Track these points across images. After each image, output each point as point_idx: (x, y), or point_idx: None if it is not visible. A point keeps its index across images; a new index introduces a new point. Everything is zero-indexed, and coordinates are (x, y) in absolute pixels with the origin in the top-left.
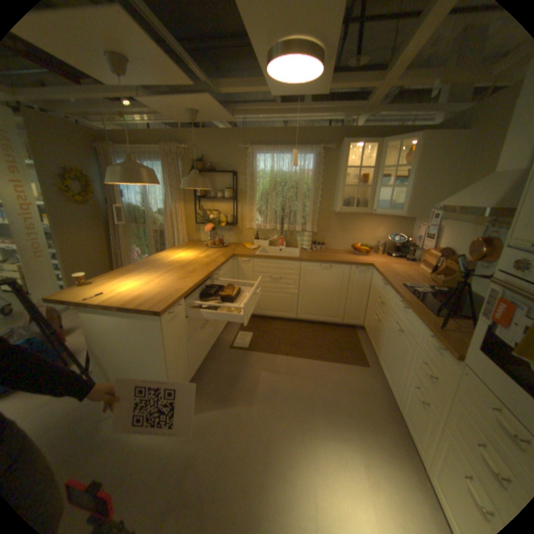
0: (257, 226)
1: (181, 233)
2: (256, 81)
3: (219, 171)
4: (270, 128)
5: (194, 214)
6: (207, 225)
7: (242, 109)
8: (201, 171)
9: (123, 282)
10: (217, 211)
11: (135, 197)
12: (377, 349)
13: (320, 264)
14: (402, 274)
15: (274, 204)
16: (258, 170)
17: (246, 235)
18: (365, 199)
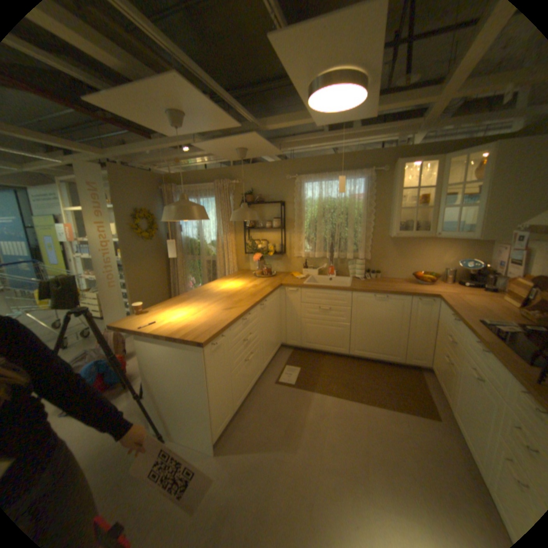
0: (305, 255)
1: (231, 263)
2: (301, 114)
3: (267, 202)
4: (318, 156)
5: (244, 245)
6: (255, 254)
7: (289, 142)
8: (250, 204)
9: (174, 312)
10: (265, 241)
11: (192, 230)
12: (451, 400)
13: (374, 295)
14: (479, 308)
15: (322, 231)
16: (305, 199)
17: (294, 263)
18: (426, 221)
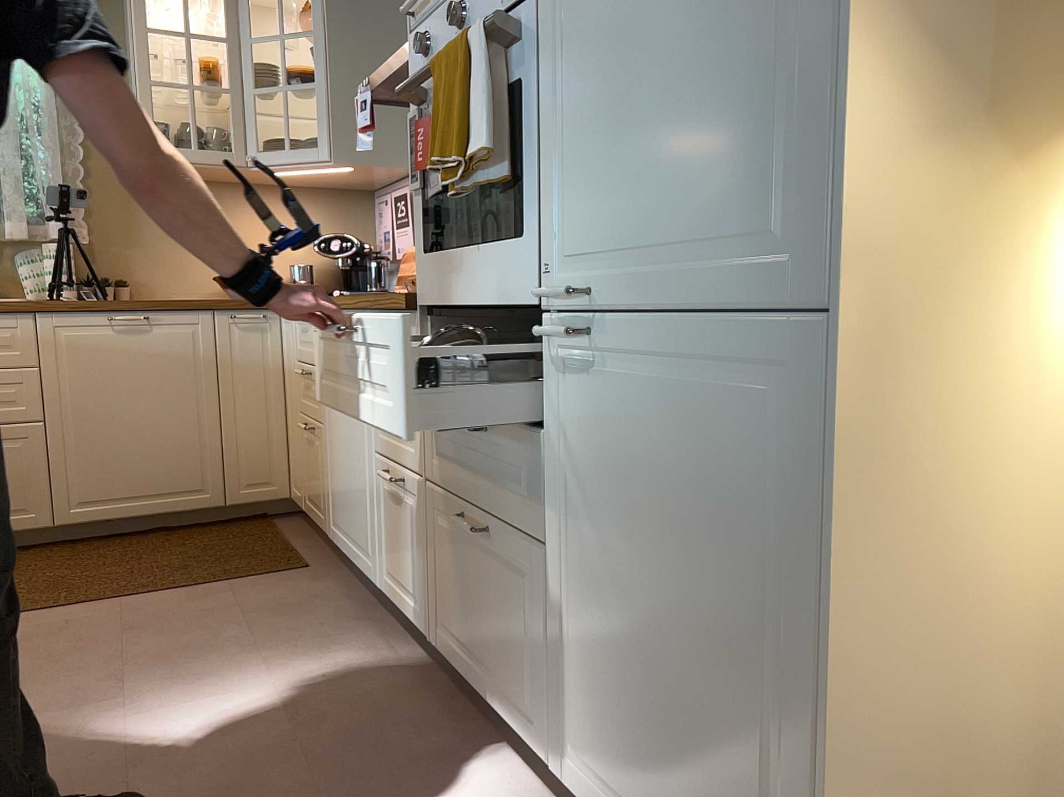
0: None
1: None
2: None
3: None
4: None
5: None
6: None
7: None
8: None
9: None
10: None
11: None
12: (322, 510)
13: (110, 317)
14: None
15: None
16: None
17: None
18: (222, 129)
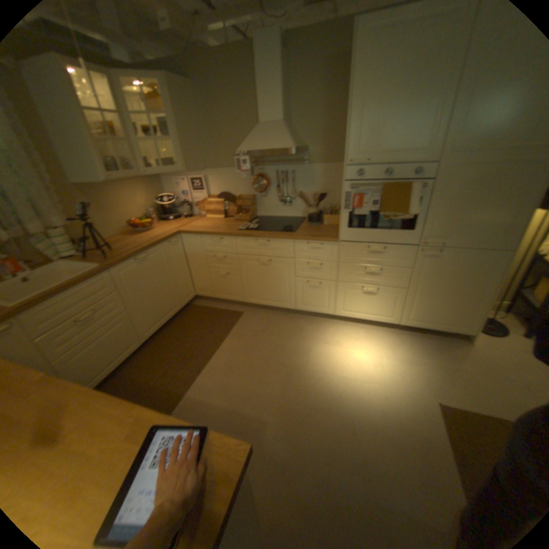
0: None
1: None
2: None
3: None
4: None
5: None
6: None
7: None
8: None
9: None
10: None
11: None
12: (238, 295)
13: (136, 258)
14: (216, 225)
15: None
16: None
17: None
18: (123, 157)
